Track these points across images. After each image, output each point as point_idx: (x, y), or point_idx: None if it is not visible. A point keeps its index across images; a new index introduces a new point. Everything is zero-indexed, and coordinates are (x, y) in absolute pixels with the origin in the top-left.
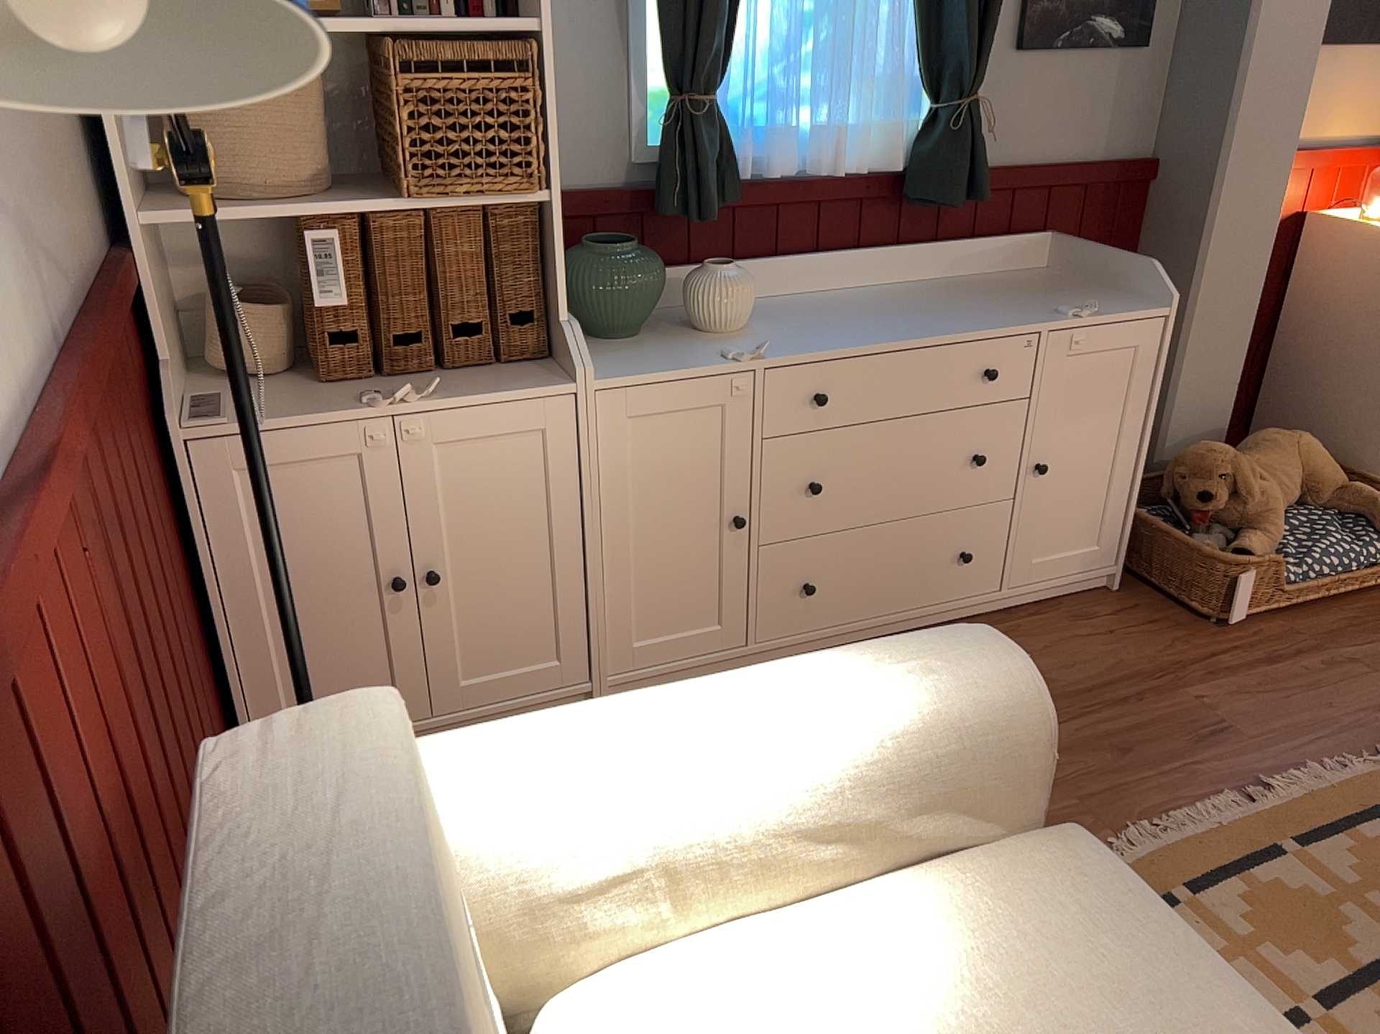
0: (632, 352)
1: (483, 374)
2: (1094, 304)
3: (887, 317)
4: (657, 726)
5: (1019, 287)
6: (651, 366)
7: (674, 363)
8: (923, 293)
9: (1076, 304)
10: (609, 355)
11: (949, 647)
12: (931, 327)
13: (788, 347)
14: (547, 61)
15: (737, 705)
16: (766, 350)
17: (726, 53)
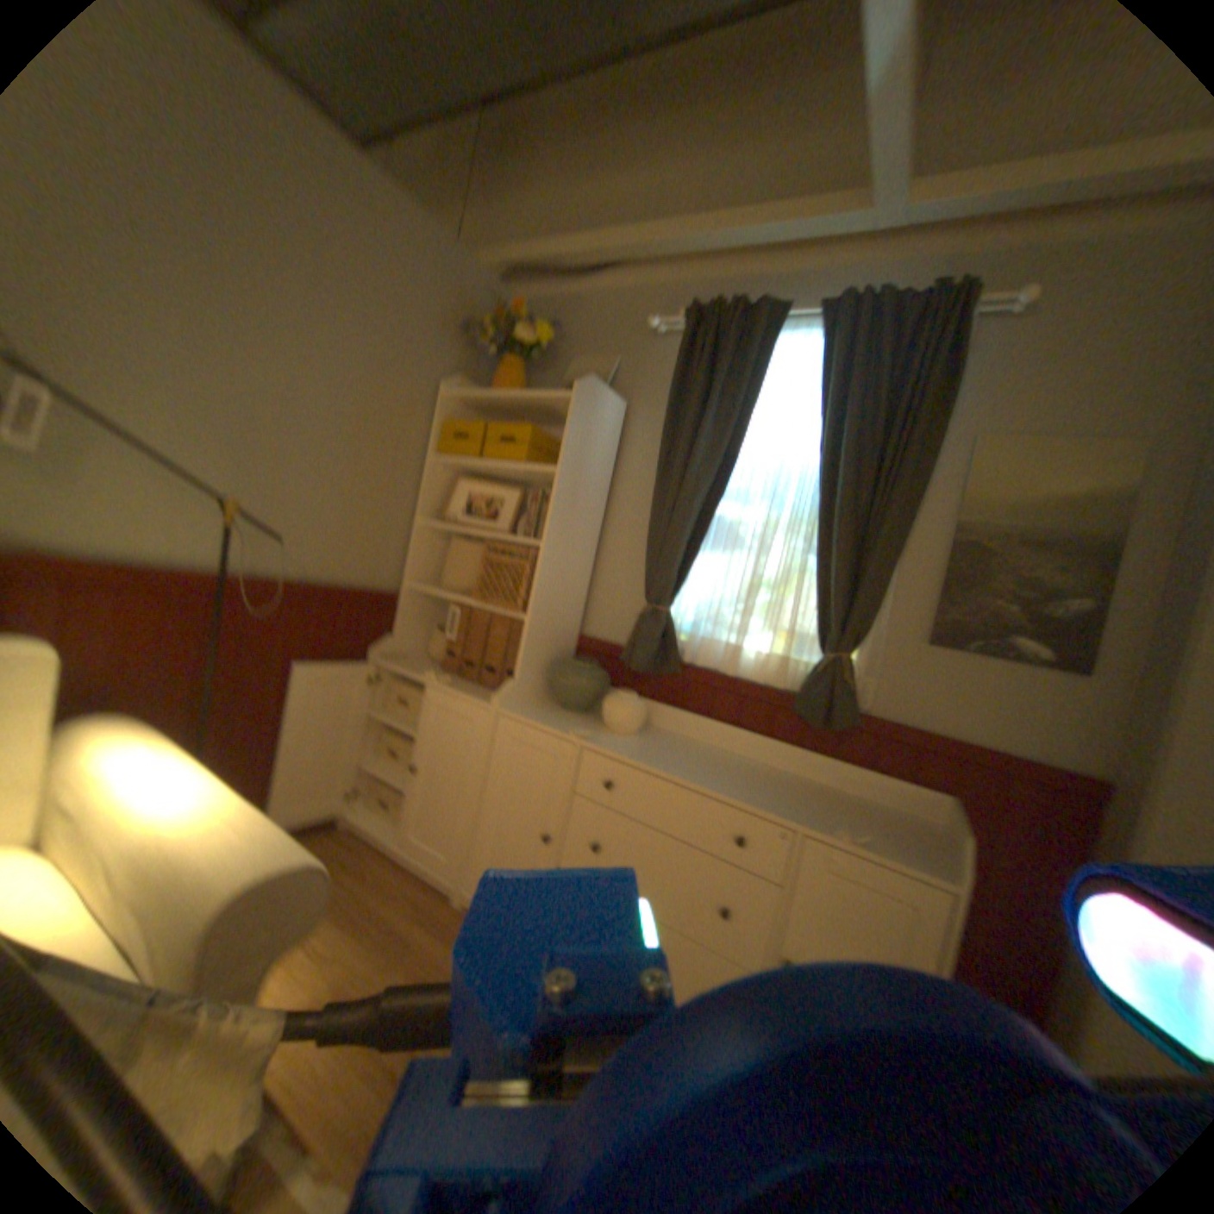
0: (553, 716)
1: (487, 693)
2: (894, 848)
3: (713, 772)
4: (169, 780)
5: (872, 816)
6: (537, 720)
7: (549, 724)
8: (786, 782)
9: (867, 836)
10: (542, 712)
11: (276, 854)
12: (720, 785)
13: (614, 747)
14: (543, 560)
15: (192, 797)
16: (600, 742)
17: (677, 589)
